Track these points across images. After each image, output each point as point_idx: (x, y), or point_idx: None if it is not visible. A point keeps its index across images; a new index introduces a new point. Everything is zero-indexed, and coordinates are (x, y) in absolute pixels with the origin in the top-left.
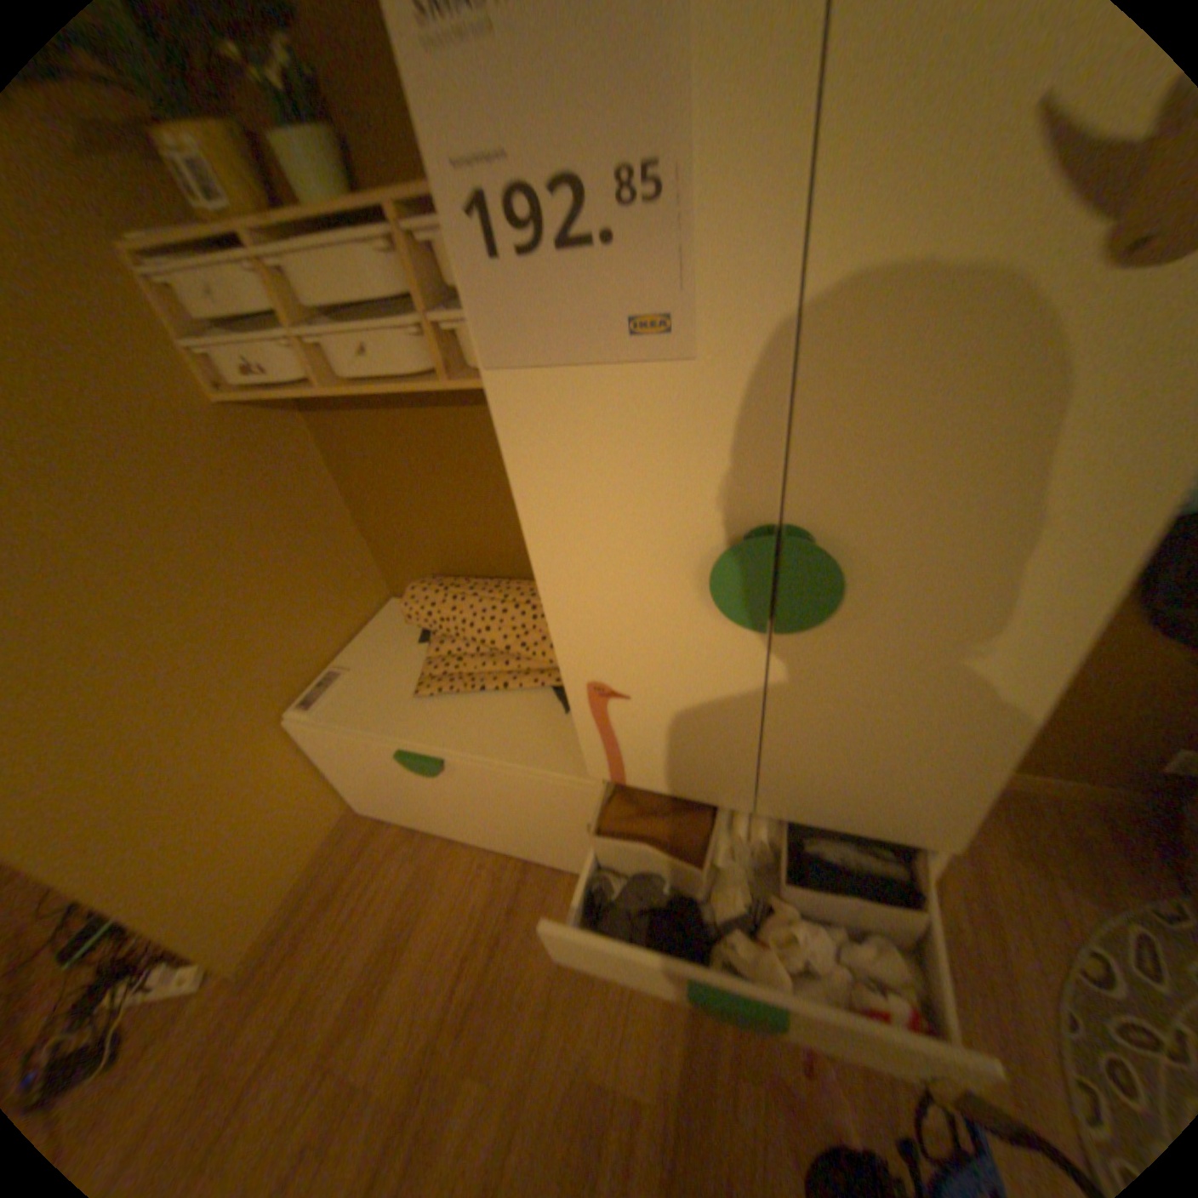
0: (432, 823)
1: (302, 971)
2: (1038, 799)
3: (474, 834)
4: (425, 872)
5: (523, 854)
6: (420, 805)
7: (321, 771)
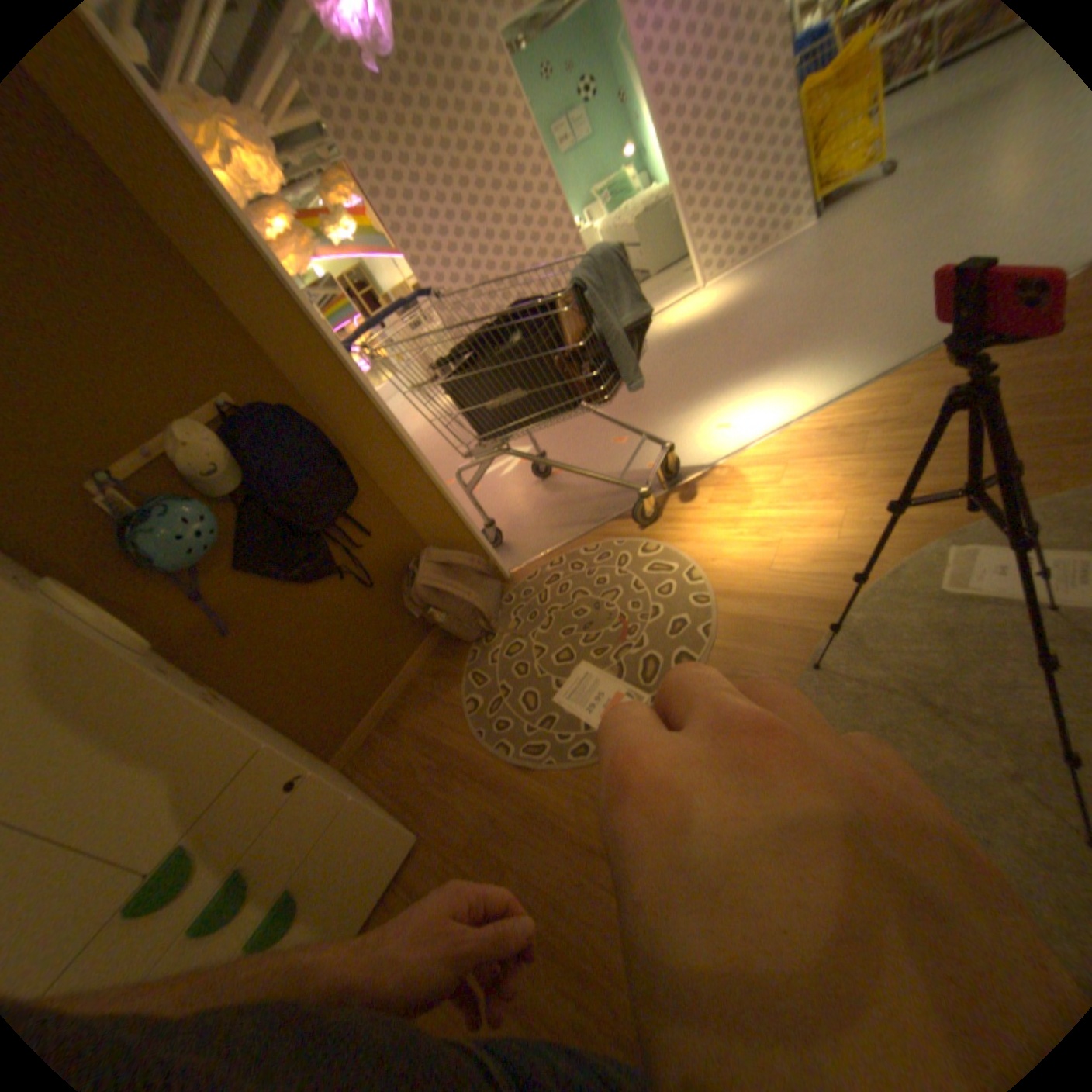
0: None
1: None
2: (414, 679)
3: None
4: None
5: None
6: None
7: None
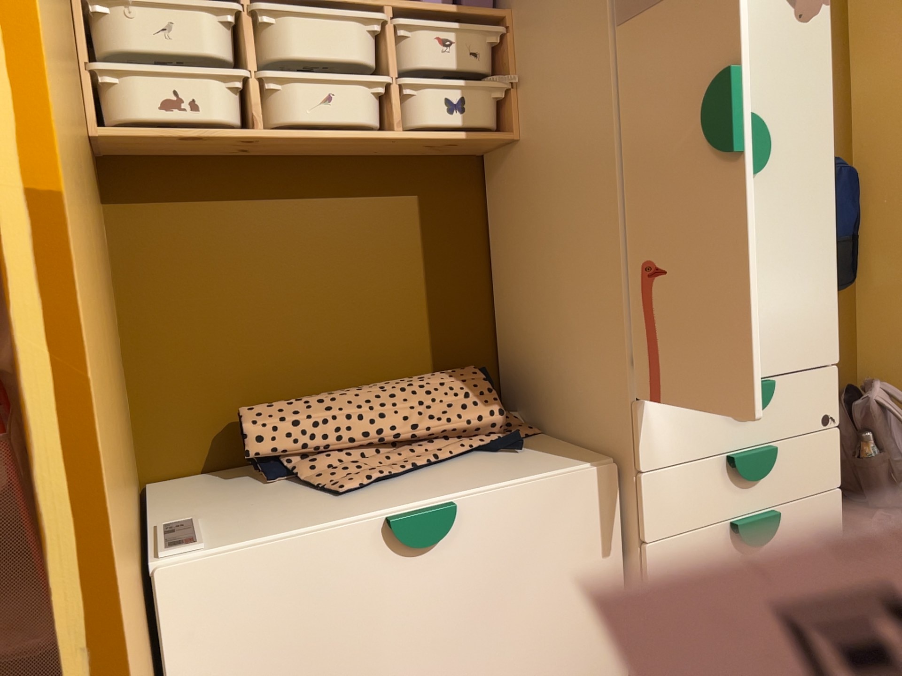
0: None
1: None
2: None
3: None
4: None
5: None
6: None
7: None
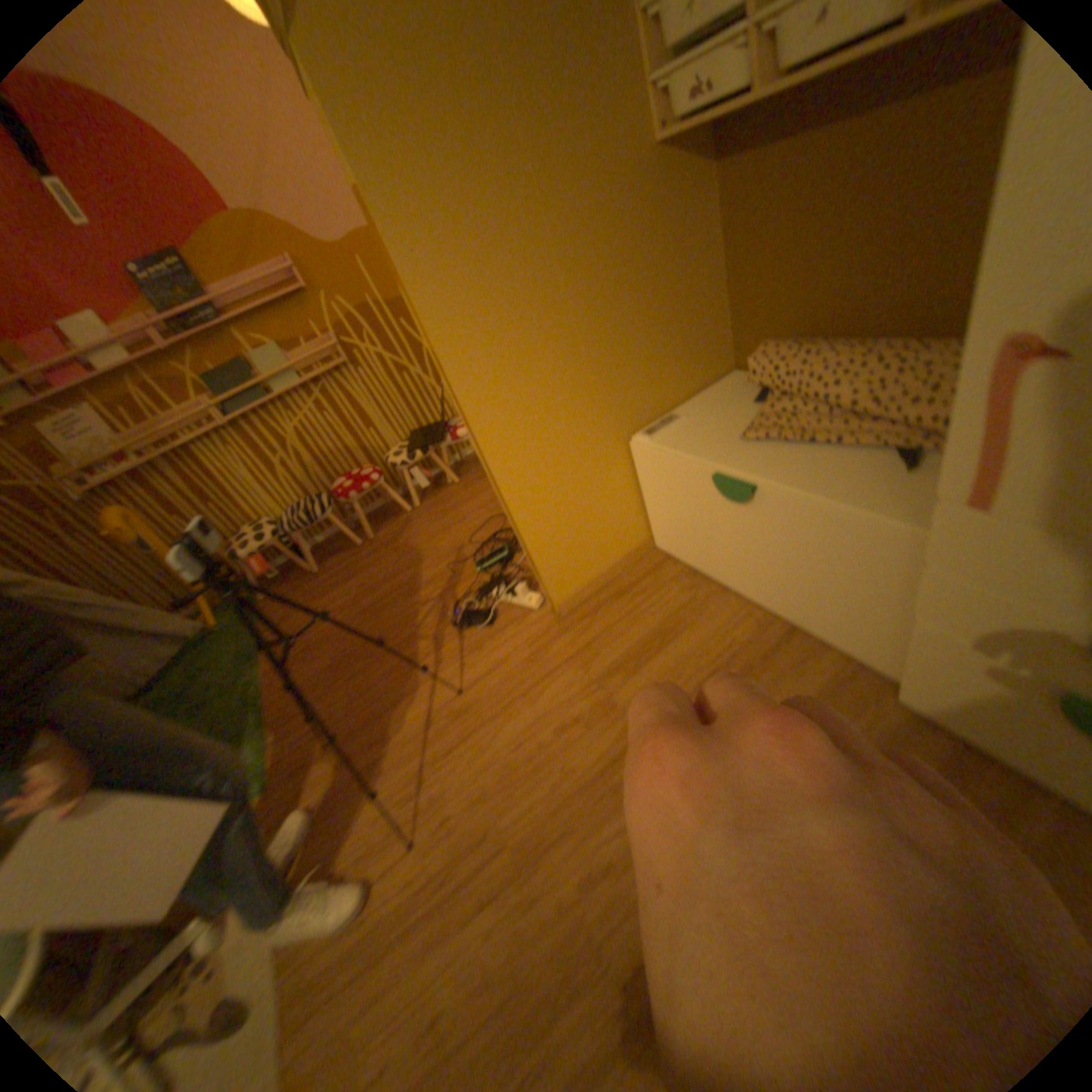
0: (715, 564)
1: (596, 624)
2: None
3: (751, 583)
4: (698, 600)
5: (793, 616)
6: (711, 541)
7: (640, 496)
